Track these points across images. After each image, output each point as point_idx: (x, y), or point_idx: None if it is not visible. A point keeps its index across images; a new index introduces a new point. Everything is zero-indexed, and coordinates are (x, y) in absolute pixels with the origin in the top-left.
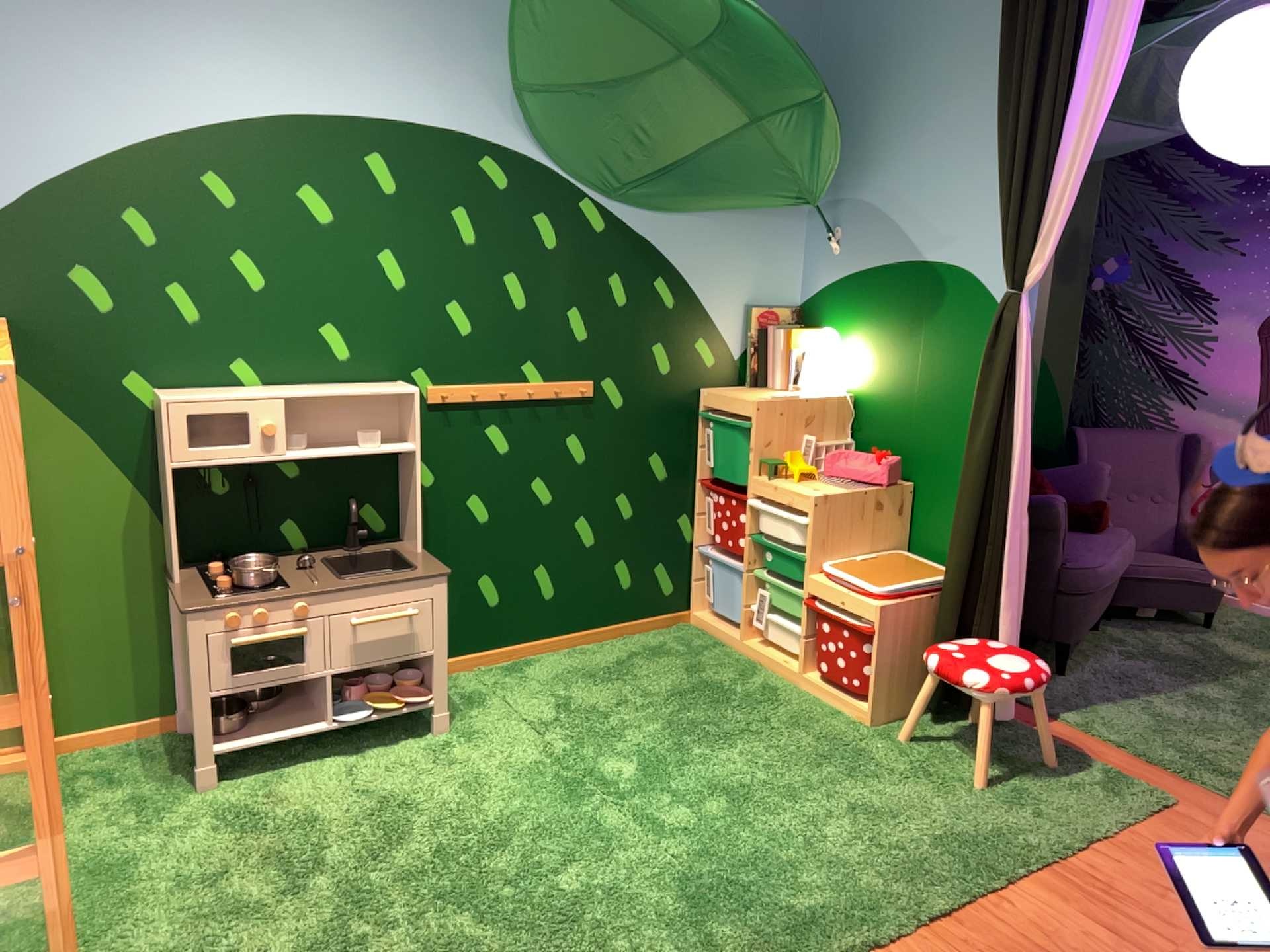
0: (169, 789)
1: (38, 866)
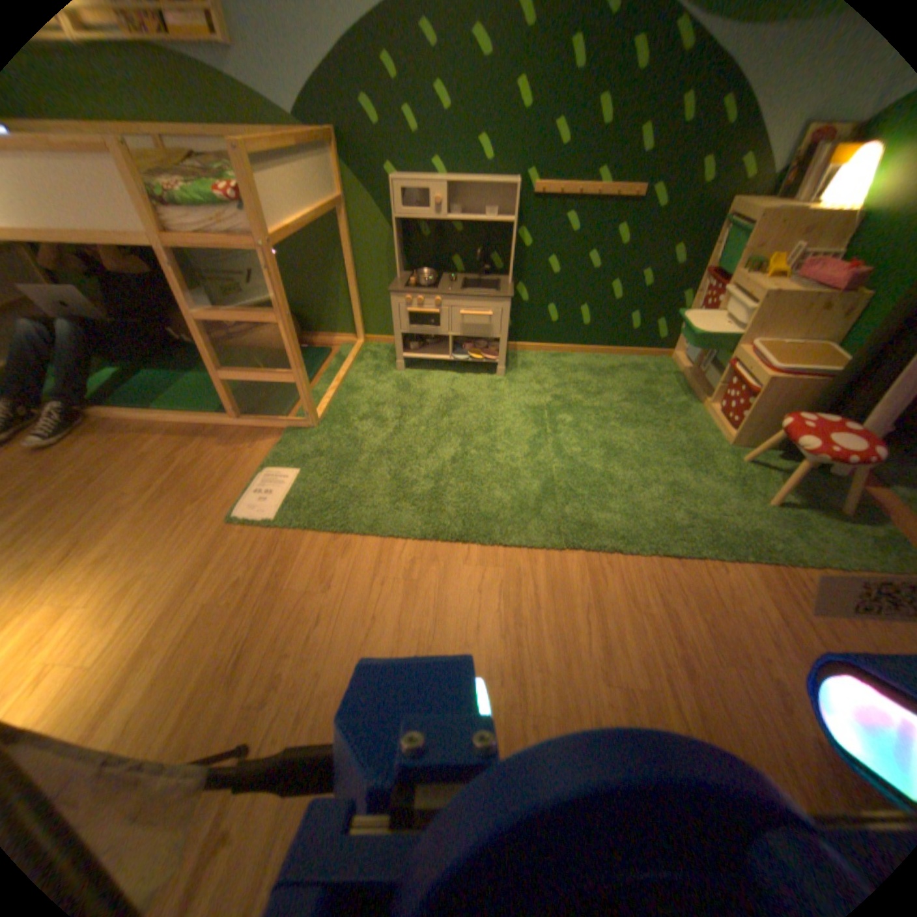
0: (382, 367)
1: (286, 380)
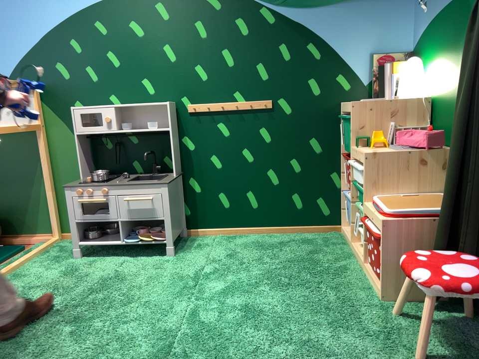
0: (63, 257)
1: None
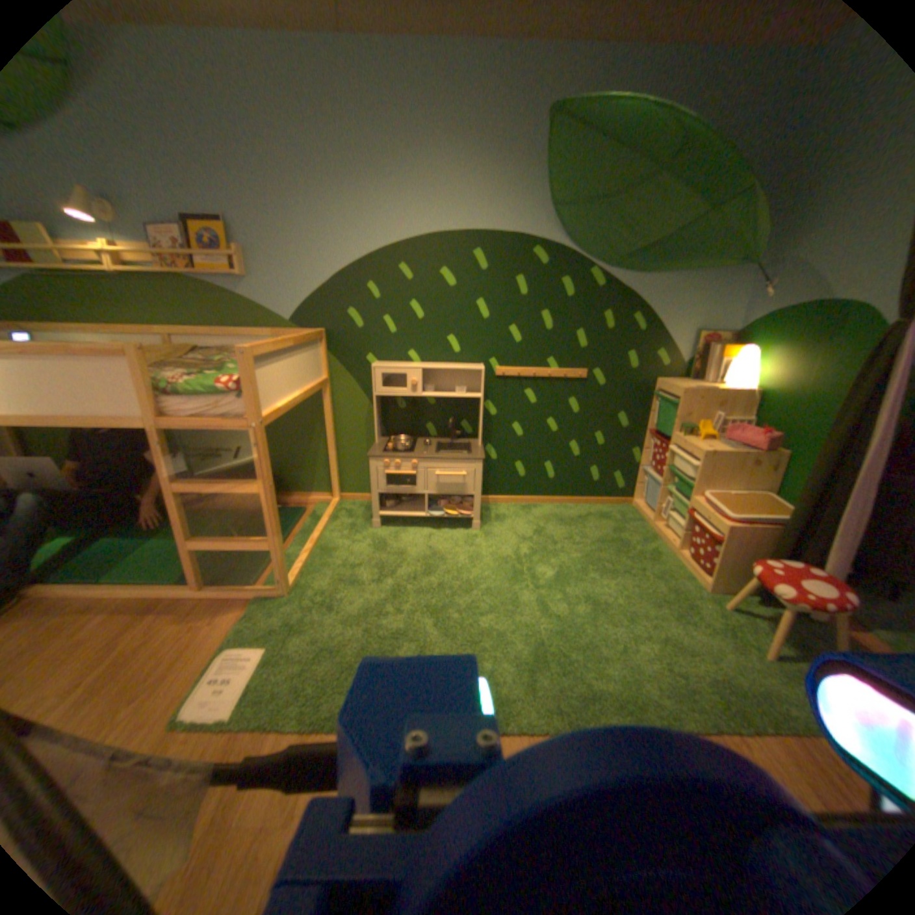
0: (358, 524)
1: (261, 547)
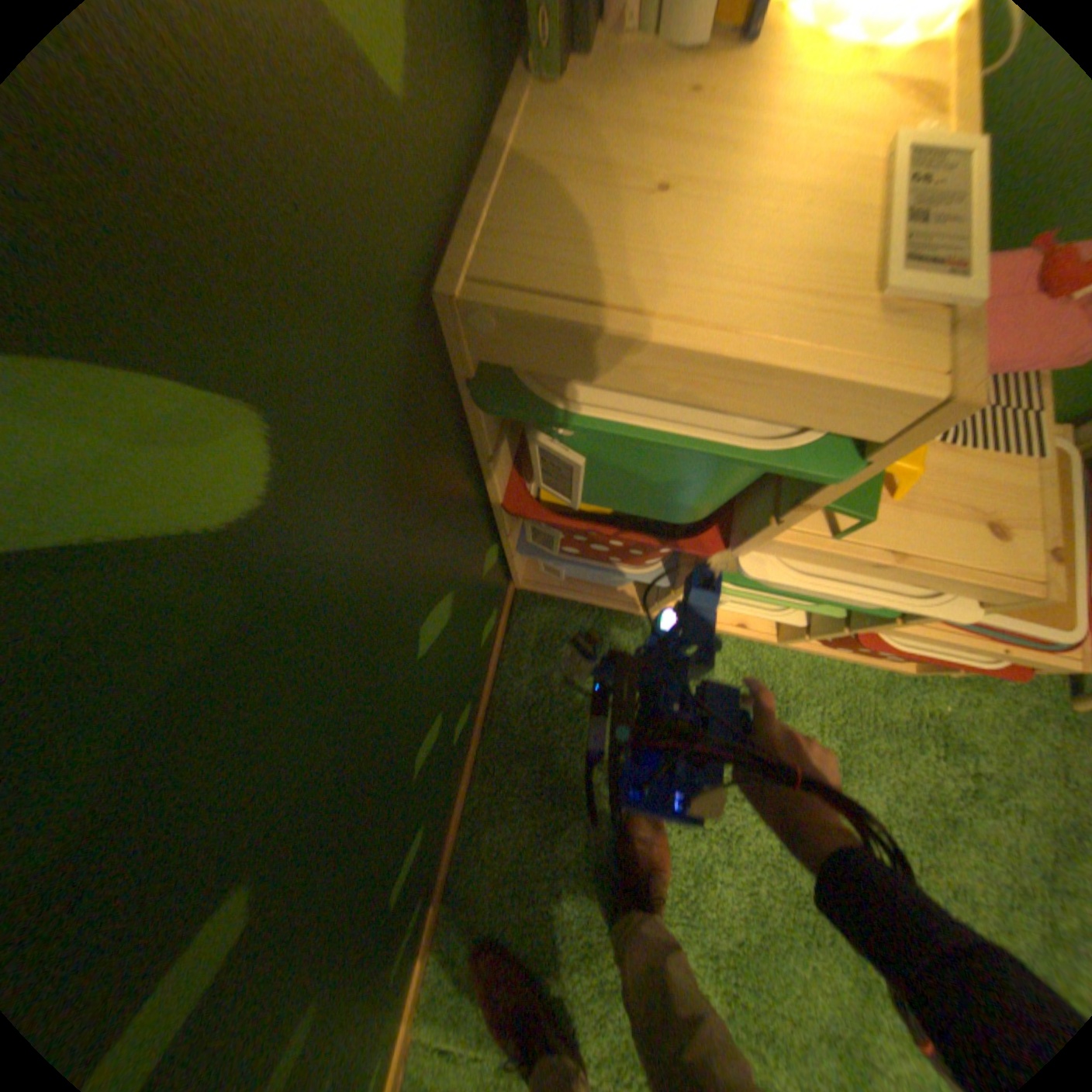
0: None
1: None
